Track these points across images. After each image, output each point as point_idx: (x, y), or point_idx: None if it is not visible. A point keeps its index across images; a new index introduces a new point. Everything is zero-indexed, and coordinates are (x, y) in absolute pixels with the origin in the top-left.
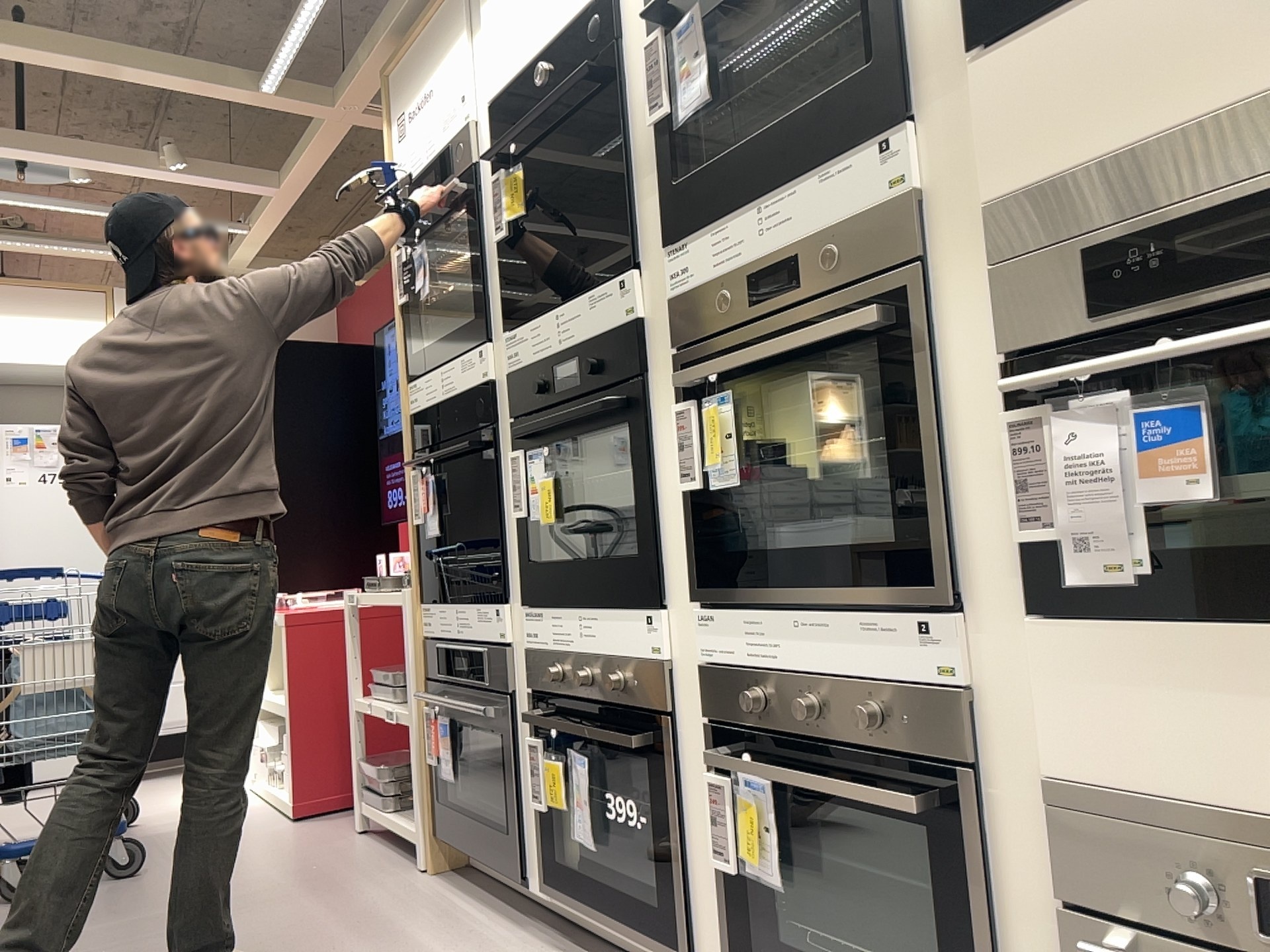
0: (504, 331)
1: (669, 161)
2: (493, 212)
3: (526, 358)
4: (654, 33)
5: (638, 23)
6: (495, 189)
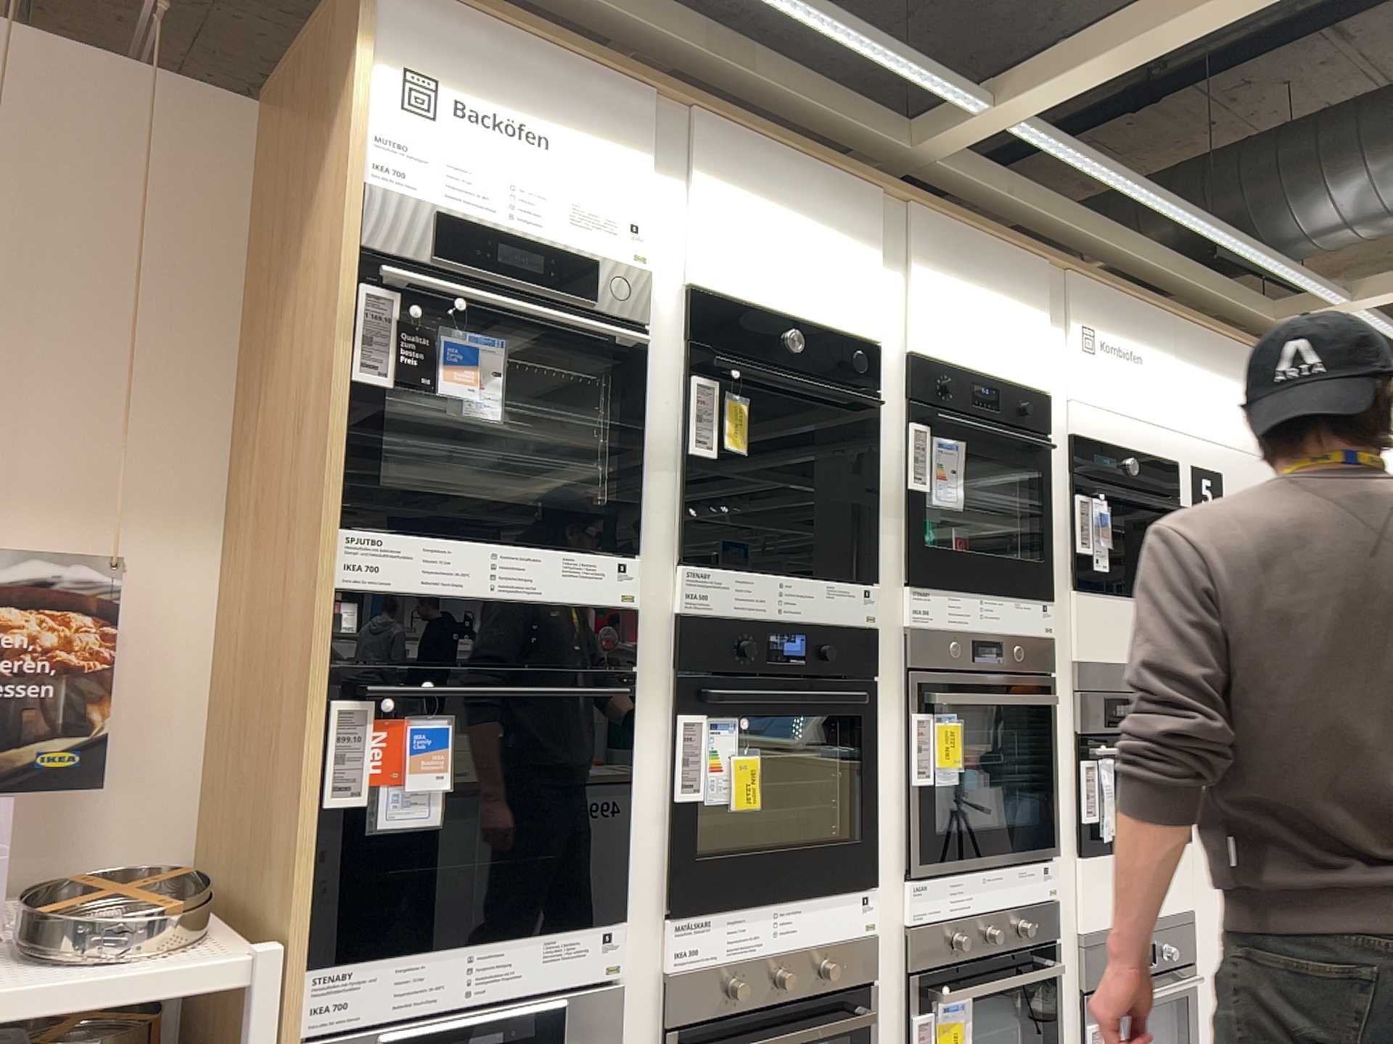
0: (670, 557)
1: (909, 524)
2: (698, 422)
3: (724, 606)
4: (914, 430)
5: (900, 409)
6: (706, 401)
